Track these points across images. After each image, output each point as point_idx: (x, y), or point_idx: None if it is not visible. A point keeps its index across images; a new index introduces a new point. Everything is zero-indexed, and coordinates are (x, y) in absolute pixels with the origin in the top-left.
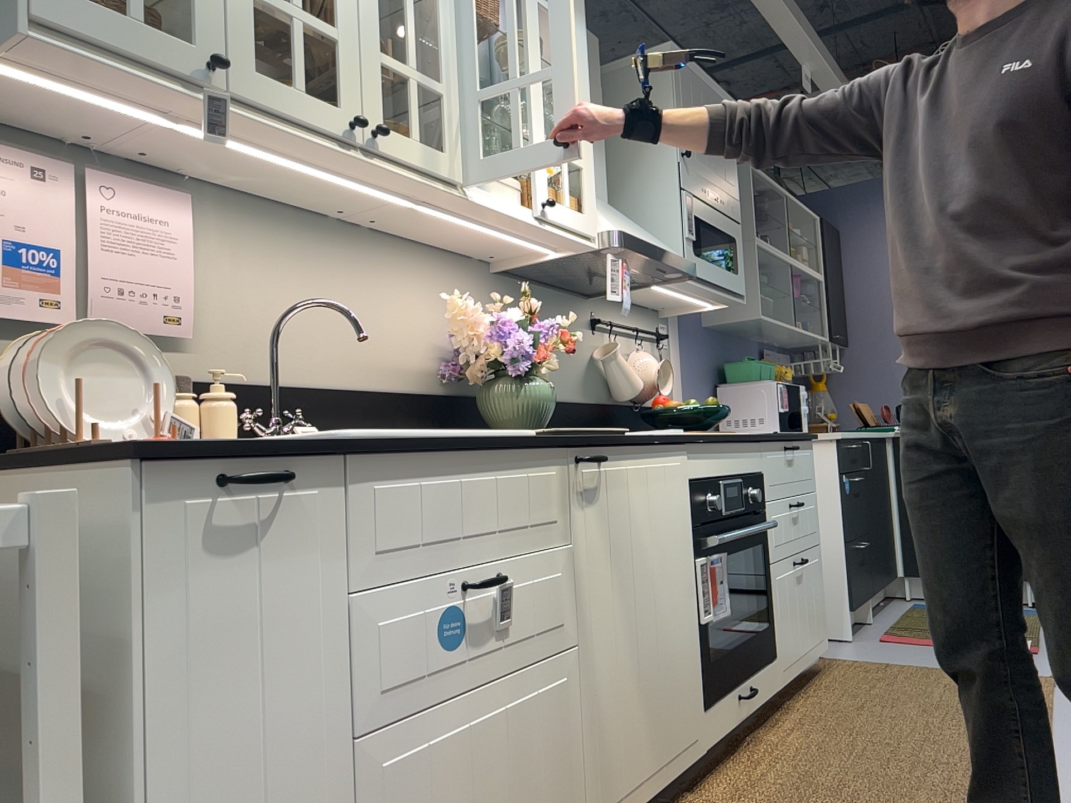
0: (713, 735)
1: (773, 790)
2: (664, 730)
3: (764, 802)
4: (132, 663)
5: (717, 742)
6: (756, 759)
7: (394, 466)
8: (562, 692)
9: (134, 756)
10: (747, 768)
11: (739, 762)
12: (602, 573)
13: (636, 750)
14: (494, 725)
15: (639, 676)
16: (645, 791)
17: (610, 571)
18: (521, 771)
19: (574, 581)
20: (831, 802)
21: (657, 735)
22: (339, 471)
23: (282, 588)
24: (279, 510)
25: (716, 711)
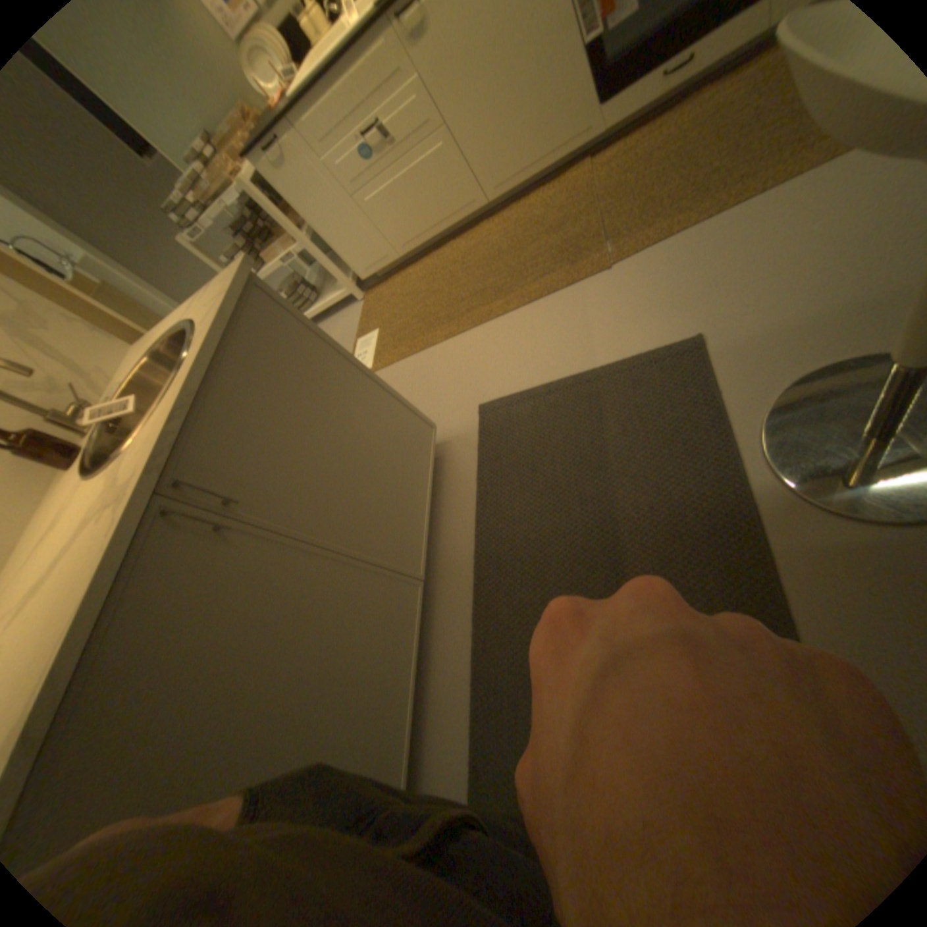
0: (614, 116)
1: (625, 160)
2: (544, 134)
3: (609, 169)
4: (285, 197)
5: (624, 117)
6: (665, 122)
7: (304, 105)
8: (442, 148)
9: (301, 213)
10: (647, 132)
11: (654, 123)
12: (449, 73)
13: (516, 153)
14: (407, 174)
15: (508, 114)
16: (532, 169)
17: (456, 67)
18: (430, 184)
19: (428, 91)
20: (630, 177)
21: (537, 139)
22: (289, 121)
23: (301, 166)
24: (283, 146)
25: (619, 97)
